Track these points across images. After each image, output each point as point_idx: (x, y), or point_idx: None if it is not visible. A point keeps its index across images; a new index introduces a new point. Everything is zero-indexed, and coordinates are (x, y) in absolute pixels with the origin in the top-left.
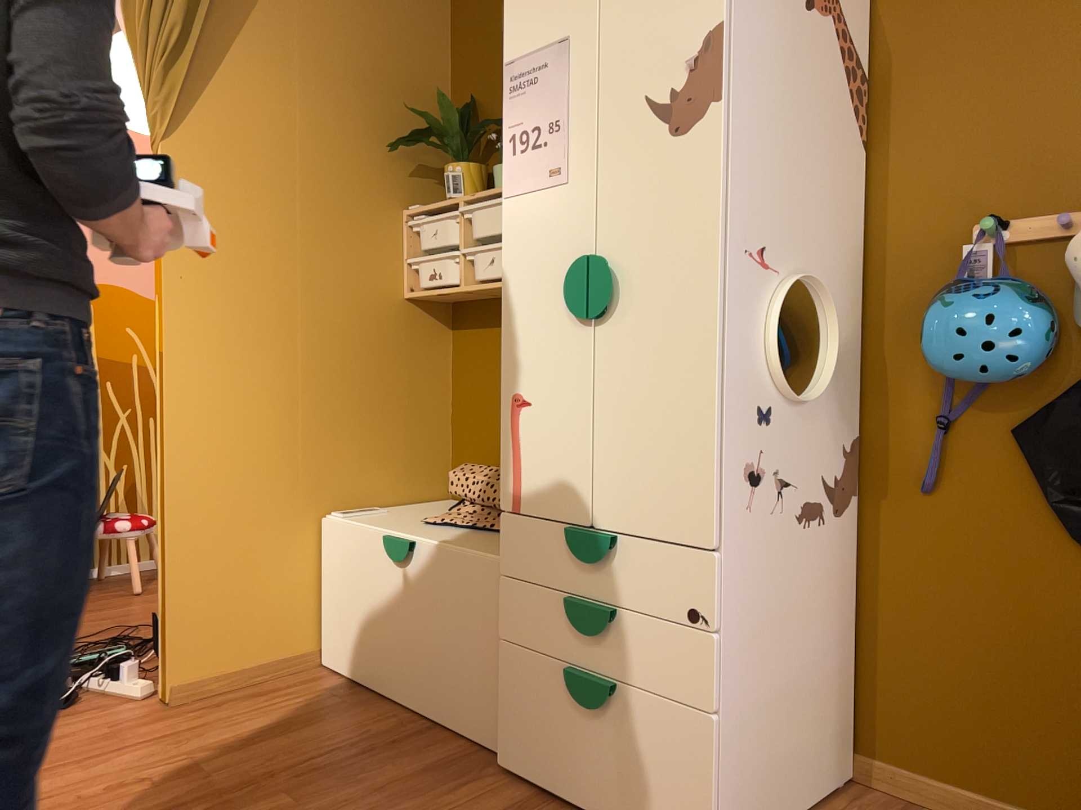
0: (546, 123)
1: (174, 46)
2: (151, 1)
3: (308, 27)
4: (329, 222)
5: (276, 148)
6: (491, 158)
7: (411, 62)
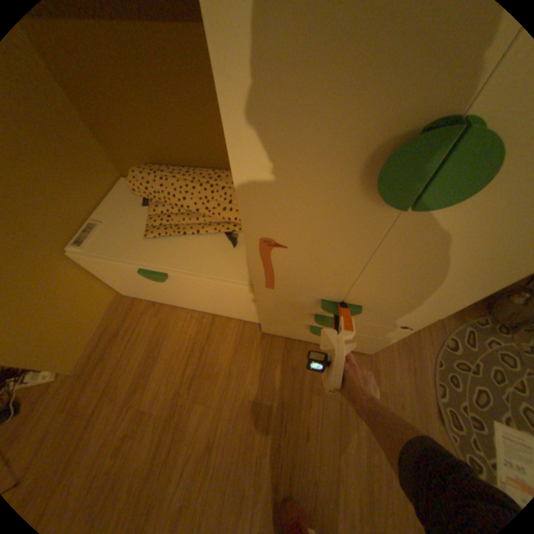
0: None
1: None
2: None
3: None
4: None
5: None
6: None
7: None
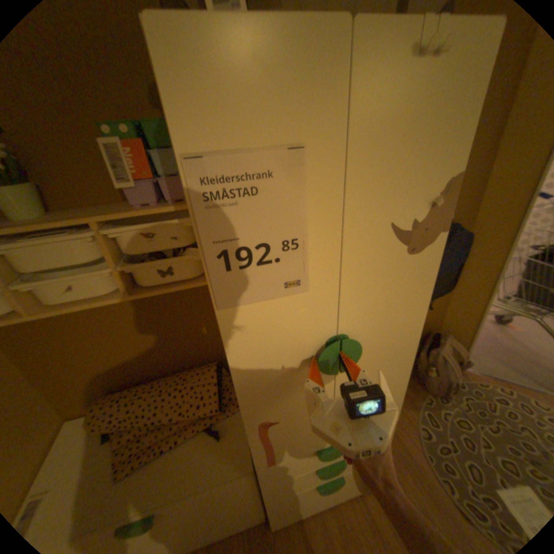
0: (278, 240)
1: None
2: None
3: None
4: None
5: None
6: None
7: None
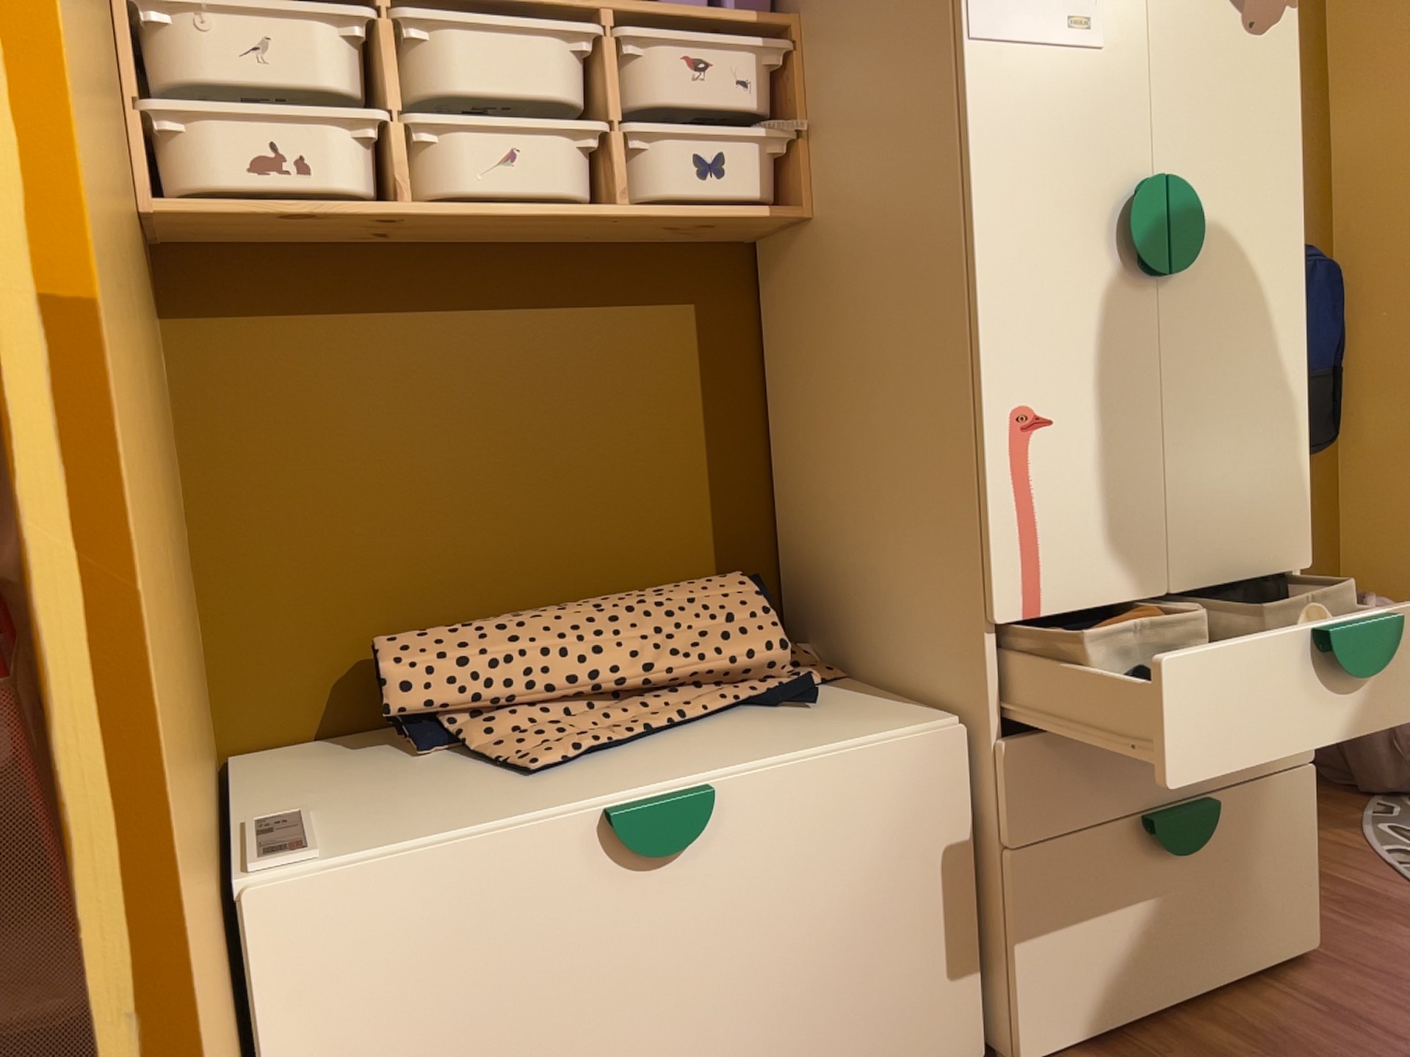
0: None
1: None
2: None
3: None
4: None
5: None
6: None
7: None
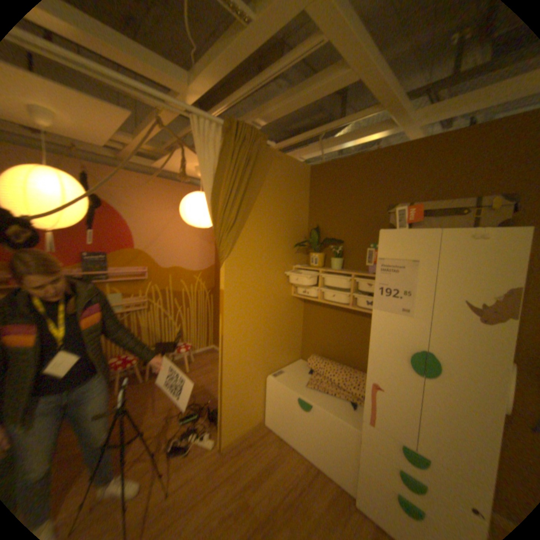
0: (403, 290)
1: (230, 225)
2: (224, 209)
3: (269, 206)
4: (272, 275)
5: (258, 253)
6: (325, 248)
7: (297, 212)
